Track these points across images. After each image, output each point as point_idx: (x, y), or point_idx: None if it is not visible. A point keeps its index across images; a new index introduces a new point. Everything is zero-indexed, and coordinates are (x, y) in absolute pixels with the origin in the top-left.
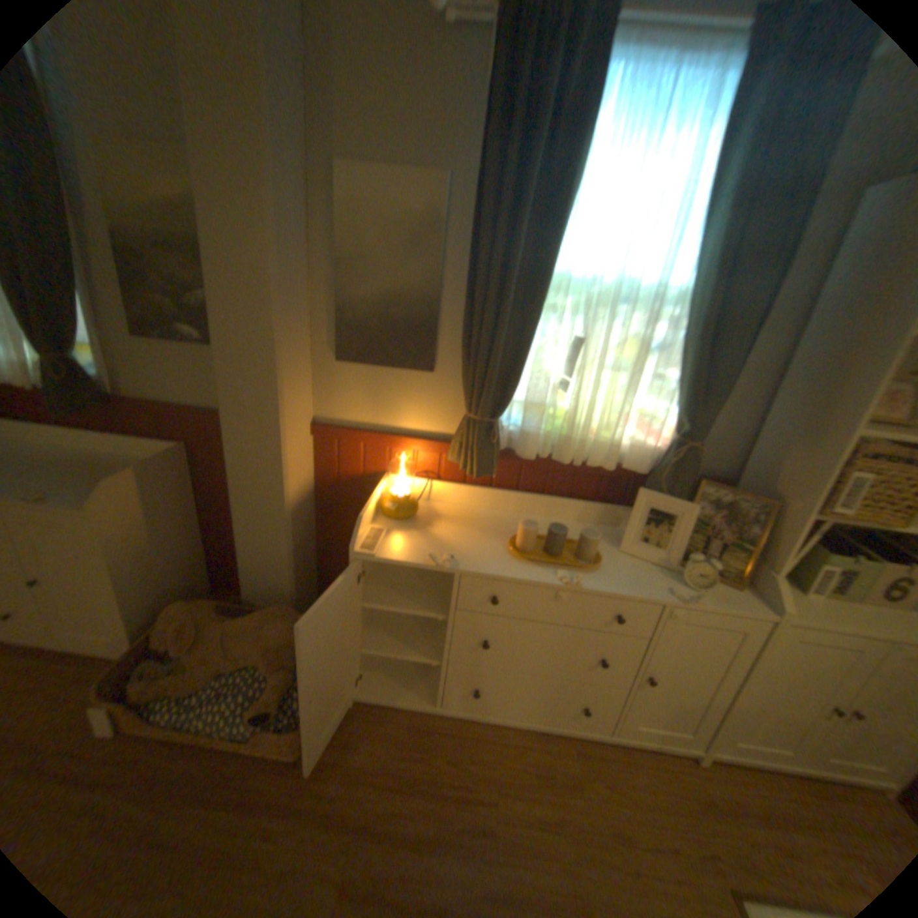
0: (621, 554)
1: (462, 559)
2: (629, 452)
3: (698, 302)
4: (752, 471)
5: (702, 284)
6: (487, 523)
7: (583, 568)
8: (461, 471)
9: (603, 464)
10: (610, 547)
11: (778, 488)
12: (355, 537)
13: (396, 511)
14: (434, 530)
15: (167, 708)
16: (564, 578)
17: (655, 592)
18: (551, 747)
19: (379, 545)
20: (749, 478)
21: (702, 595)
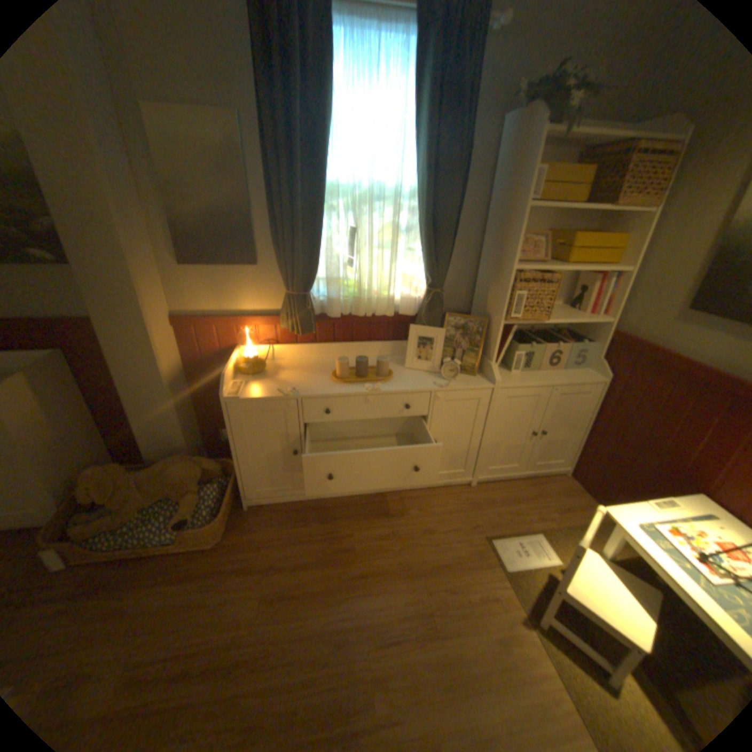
0: (405, 369)
1: (301, 390)
2: (401, 304)
3: (420, 197)
4: (475, 304)
5: (420, 185)
6: (316, 367)
7: (381, 381)
8: (290, 333)
9: (385, 314)
10: (398, 367)
11: (486, 311)
12: (222, 389)
13: (249, 369)
14: (279, 377)
15: (104, 539)
16: (368, 388)
17: (424, 386)
18: (383, 499)
19: (241, 392)
20: (474, 309)
21: (451, 382)
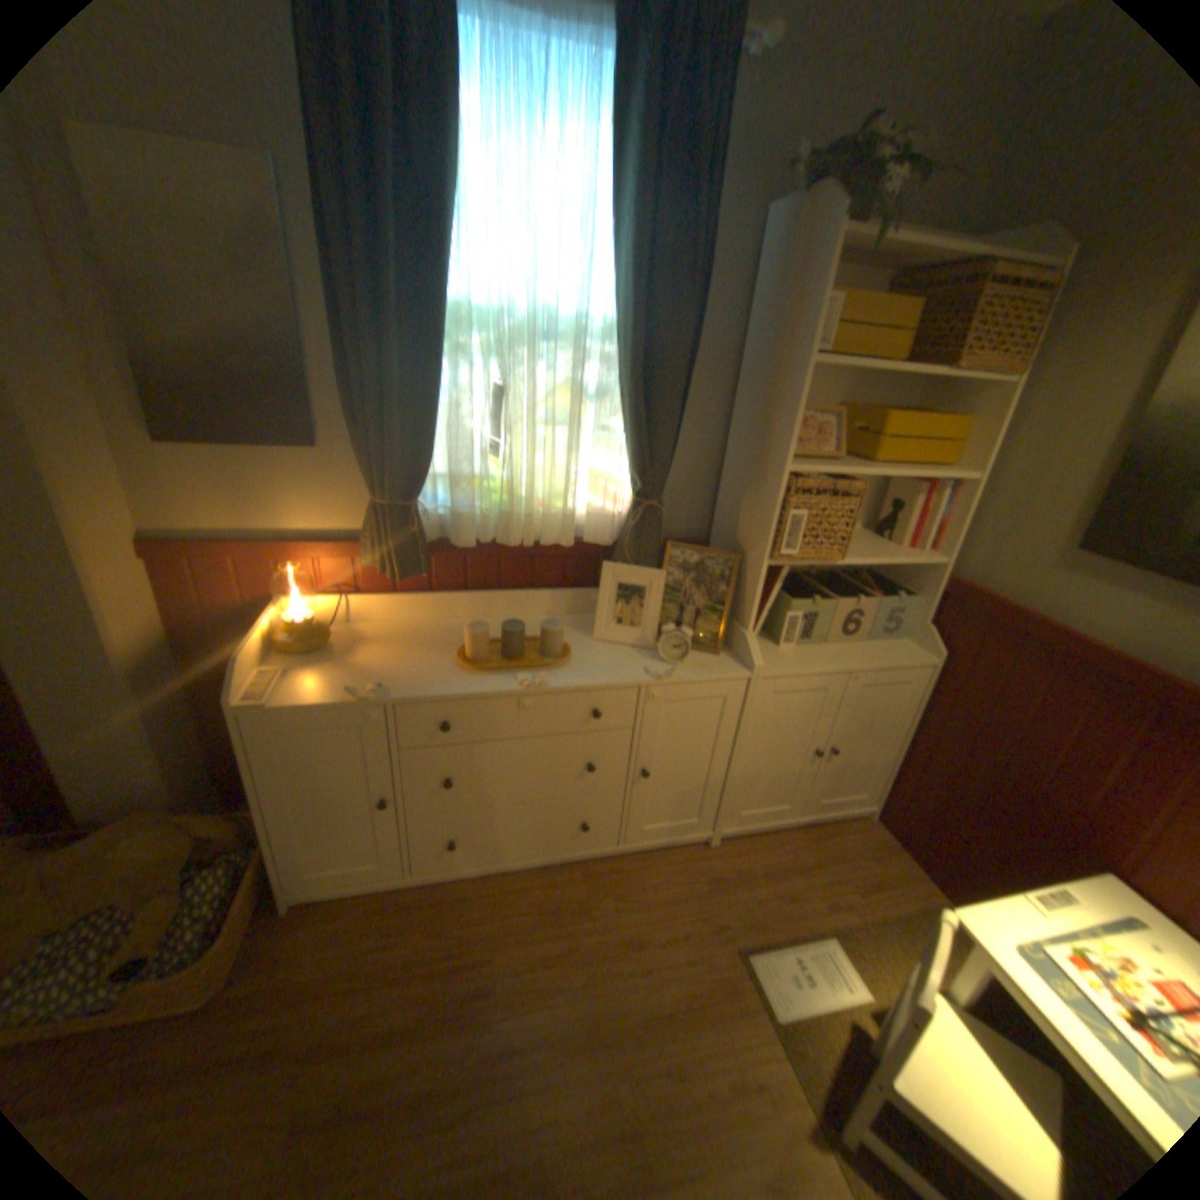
0: (594, 642)
1: (395, 686)
2: (589, 523)
3: (622, 336)
4: (717, 526)
5: (622, 315)
6: (430, 637)
7: (549, 666)
8: (380, 575)
9: (558, 541)
10: (582, 637)
11: (738, 540)
12: (231, 687)
13: (296, 644)
14: (356, 659)
15: None
16: (524, 680)
17: (628, 675)
18: (553, 879)
19: (272, 692)
20: (716, 535)
21: (676, 667)
